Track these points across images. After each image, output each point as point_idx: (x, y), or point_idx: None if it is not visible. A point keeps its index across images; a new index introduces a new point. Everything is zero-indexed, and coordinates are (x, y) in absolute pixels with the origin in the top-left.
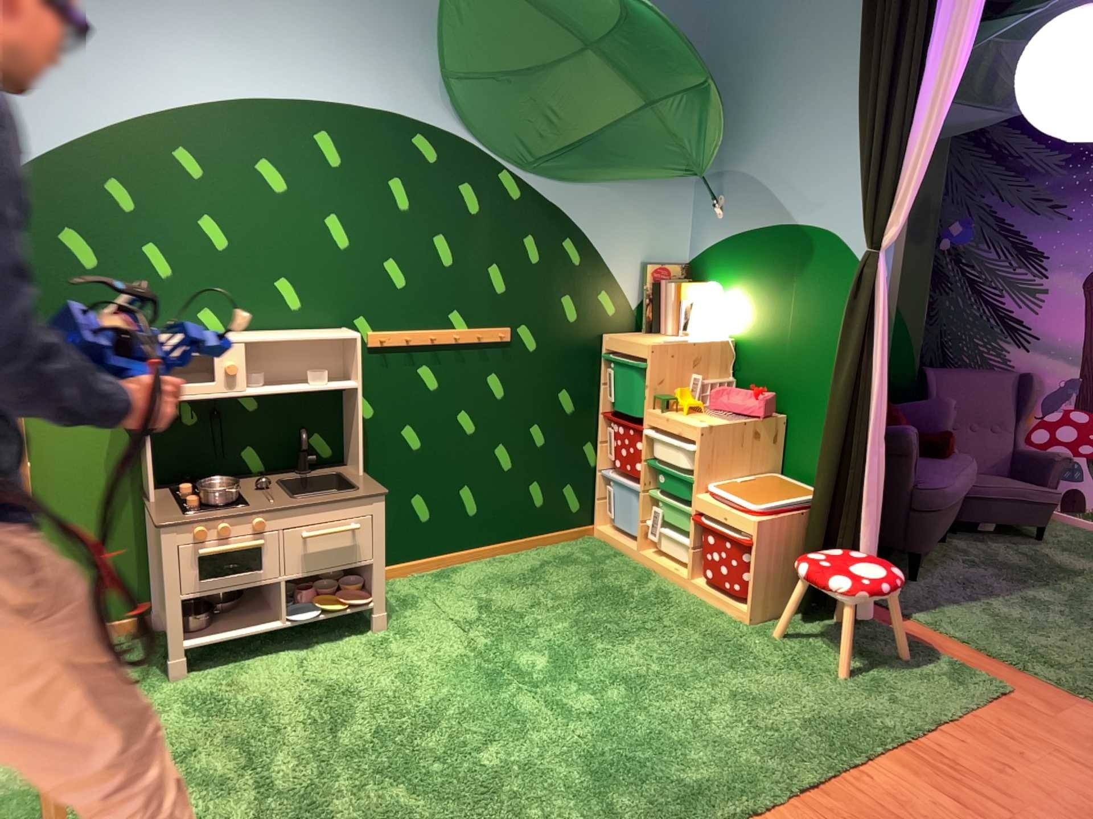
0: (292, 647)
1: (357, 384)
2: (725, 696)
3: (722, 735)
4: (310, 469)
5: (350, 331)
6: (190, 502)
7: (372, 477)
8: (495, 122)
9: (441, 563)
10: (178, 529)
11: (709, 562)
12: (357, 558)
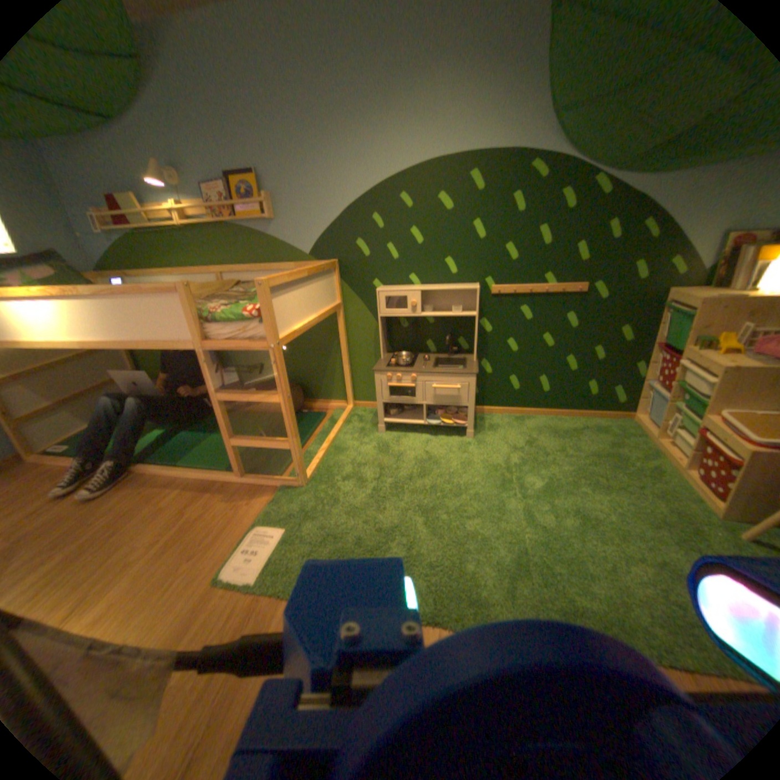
0: (424, 433)
1: (472, 312)
2: (653, 565)
3: (626, 592)
4: (449, 353)
5: (475, 283)
6: (389, 361)
7: (485, 361)
8: (592, 131)
9: (520, 412)
10: (375, 372)
11: (702, 464)
12: (456, 401)
